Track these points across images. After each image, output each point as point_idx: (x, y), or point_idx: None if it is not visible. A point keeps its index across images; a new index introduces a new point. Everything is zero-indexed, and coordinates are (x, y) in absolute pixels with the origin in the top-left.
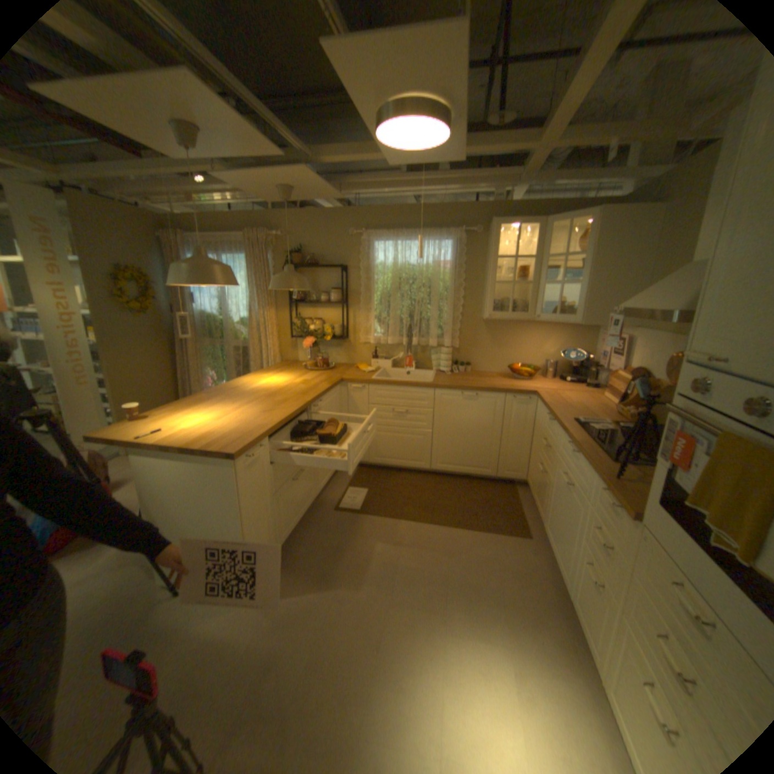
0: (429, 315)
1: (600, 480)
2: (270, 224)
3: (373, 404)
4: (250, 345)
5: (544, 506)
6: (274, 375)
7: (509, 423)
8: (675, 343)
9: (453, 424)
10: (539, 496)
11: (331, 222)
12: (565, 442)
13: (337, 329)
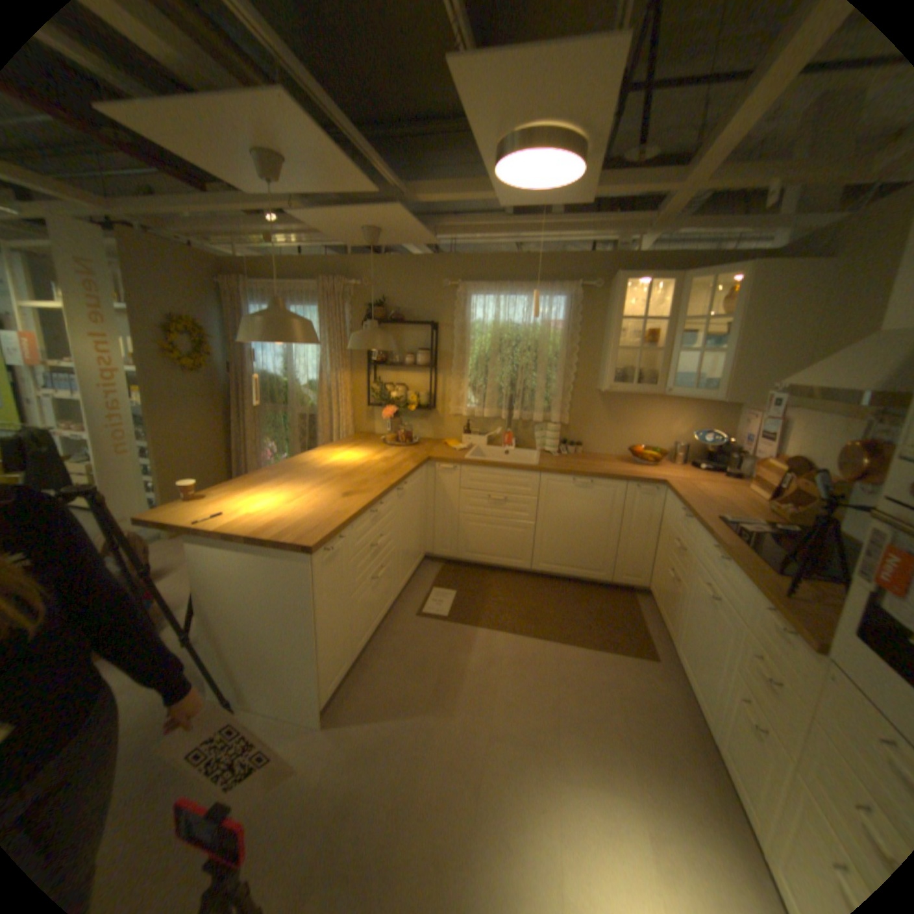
0: (535, 384)
1: (763, 597)
2: (349, 271)
3: (465, 489)
4: (319, 412)
5: (675, 623)
6: (348, 450)
7: (630, 518)
8: (848, 429)
9: (561, 516)
10: (669, 609)
11: (421, 271)
12: (709, 545)
13: (424, 397)
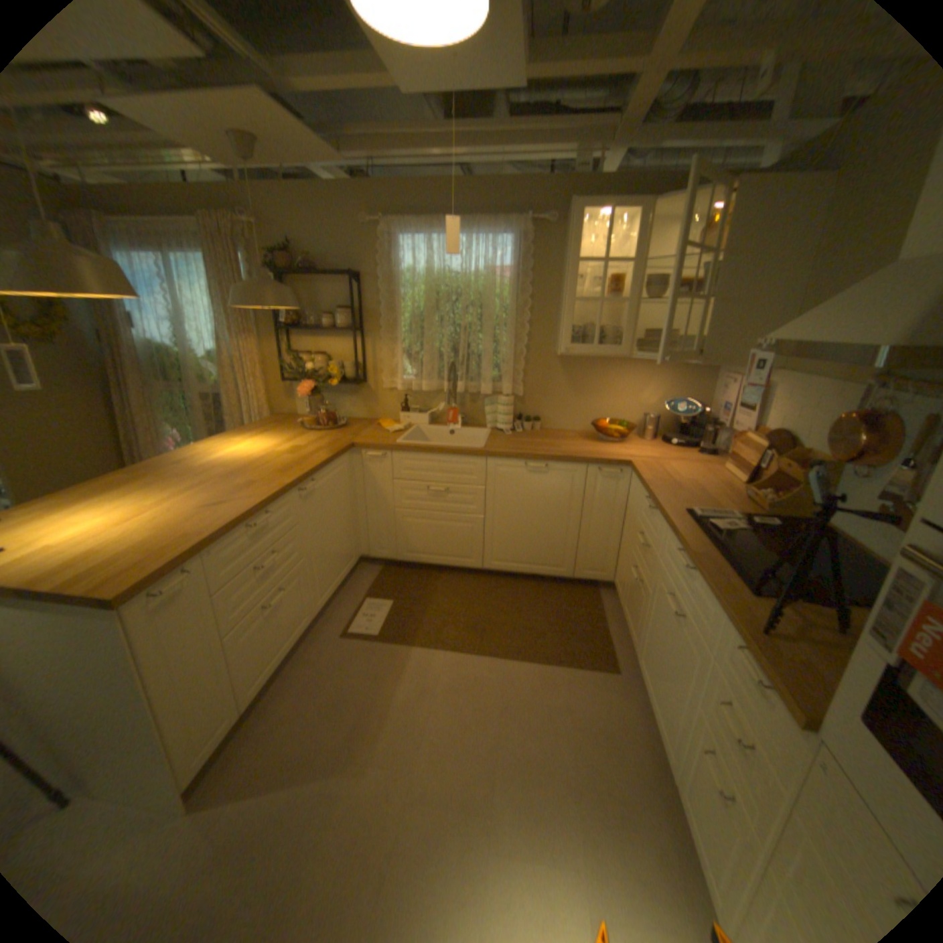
0: (482, 348)
1: (734, 628)
2: (239, 204)
3: (400, 480)
4: (221, 391)
5: (638, 629)
6: (250, 438)
7: (591, 506)
8: (842, 395)
9: (513, 507)
10: (631, 611)
11: (331, 203)
12: (674, 546)
13: (349, 368)
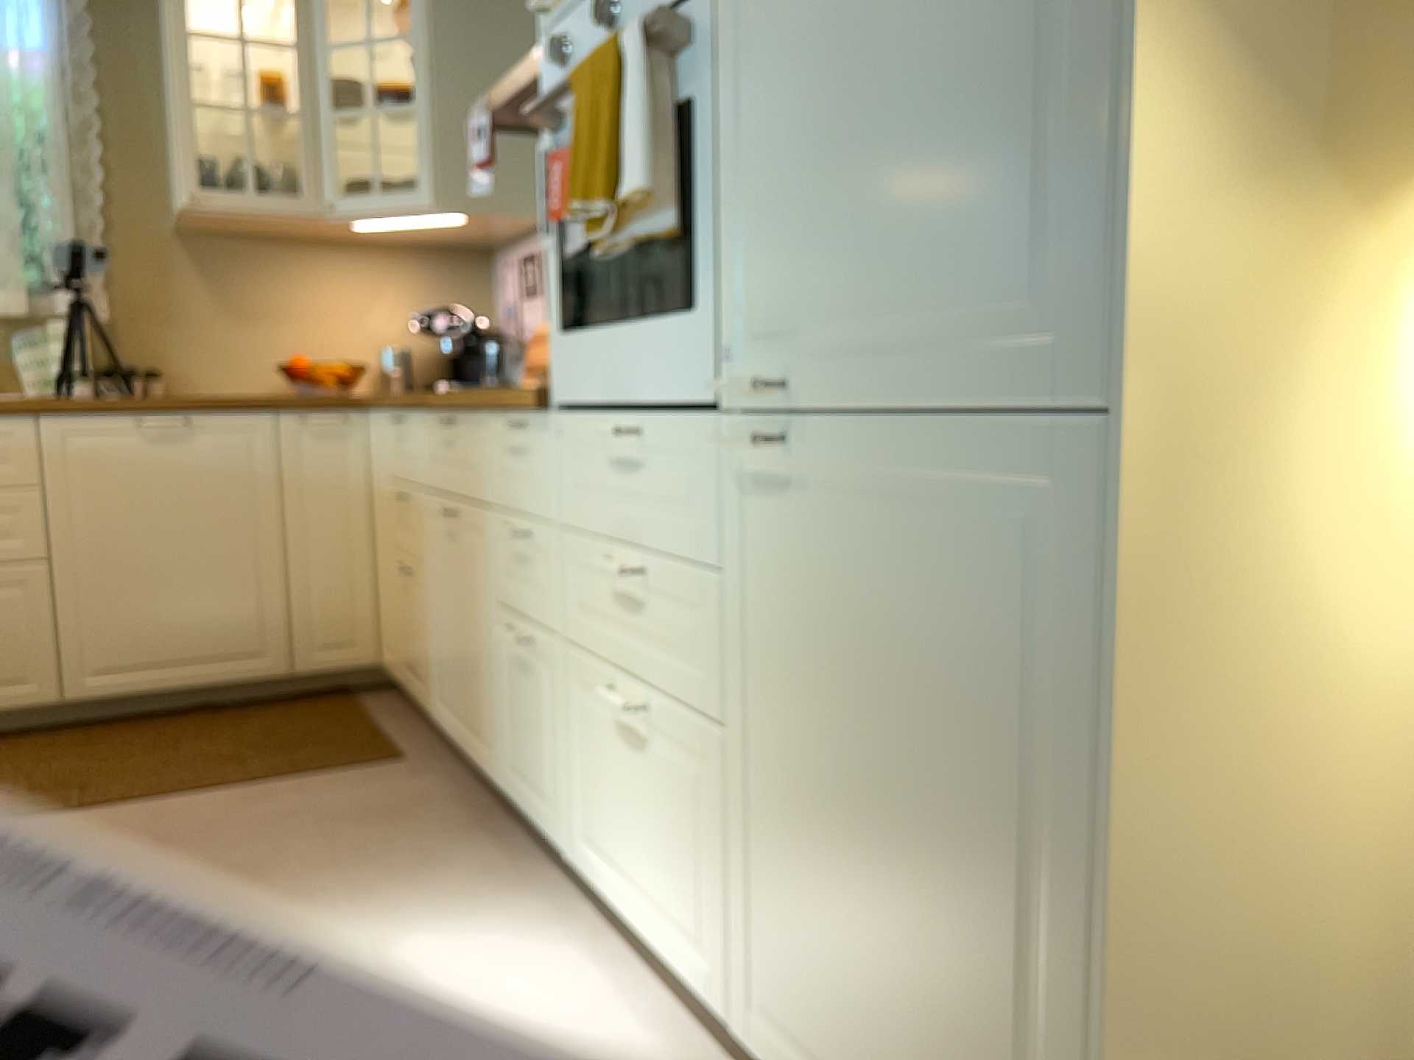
0: None
1: (492, 422)
2: None
3: None
4: None
5: (421, 664)
6: None
7: (300, 500)
8: None
9: (120, 528)
10: (409, 653)
11: None
12: (430, 437)
13: None
